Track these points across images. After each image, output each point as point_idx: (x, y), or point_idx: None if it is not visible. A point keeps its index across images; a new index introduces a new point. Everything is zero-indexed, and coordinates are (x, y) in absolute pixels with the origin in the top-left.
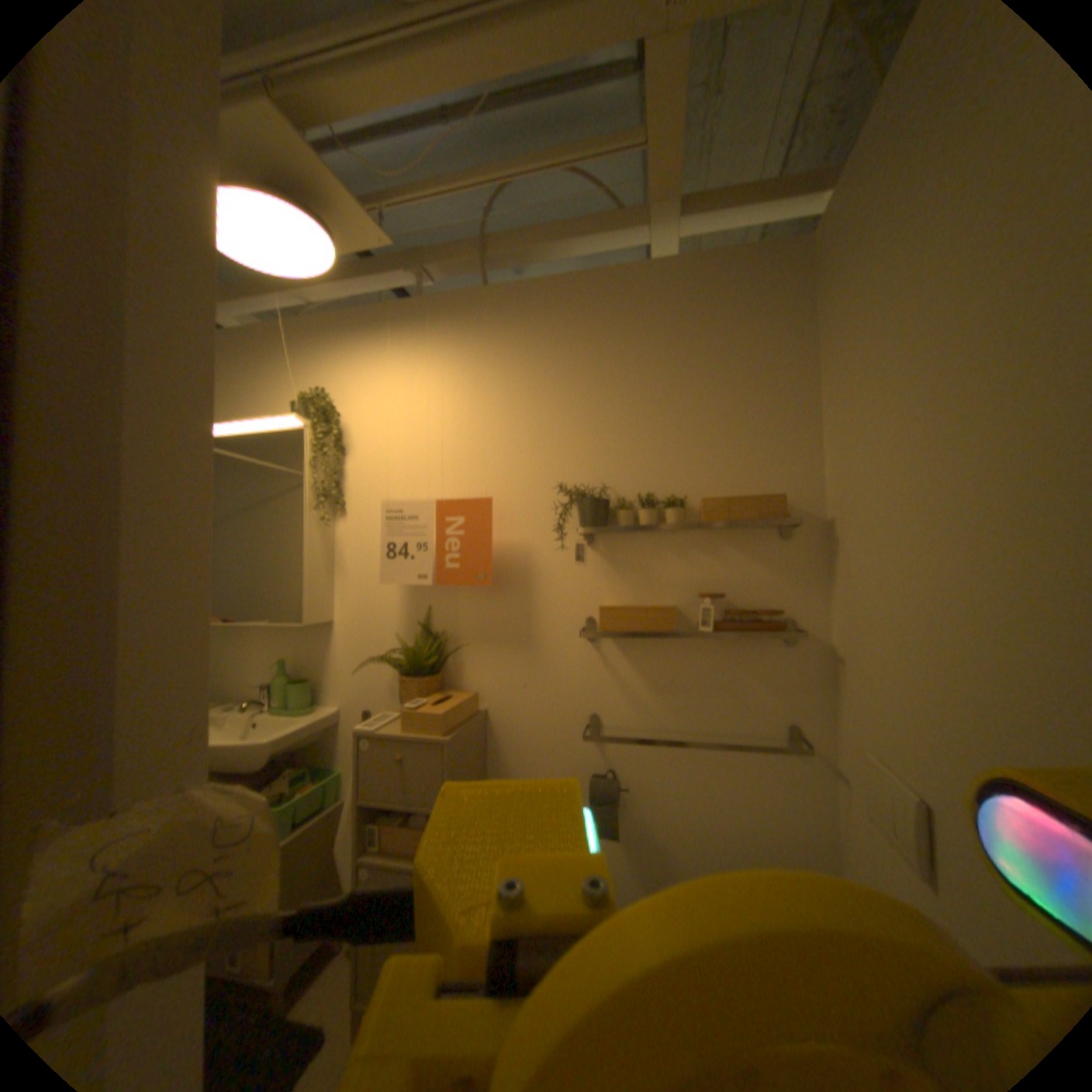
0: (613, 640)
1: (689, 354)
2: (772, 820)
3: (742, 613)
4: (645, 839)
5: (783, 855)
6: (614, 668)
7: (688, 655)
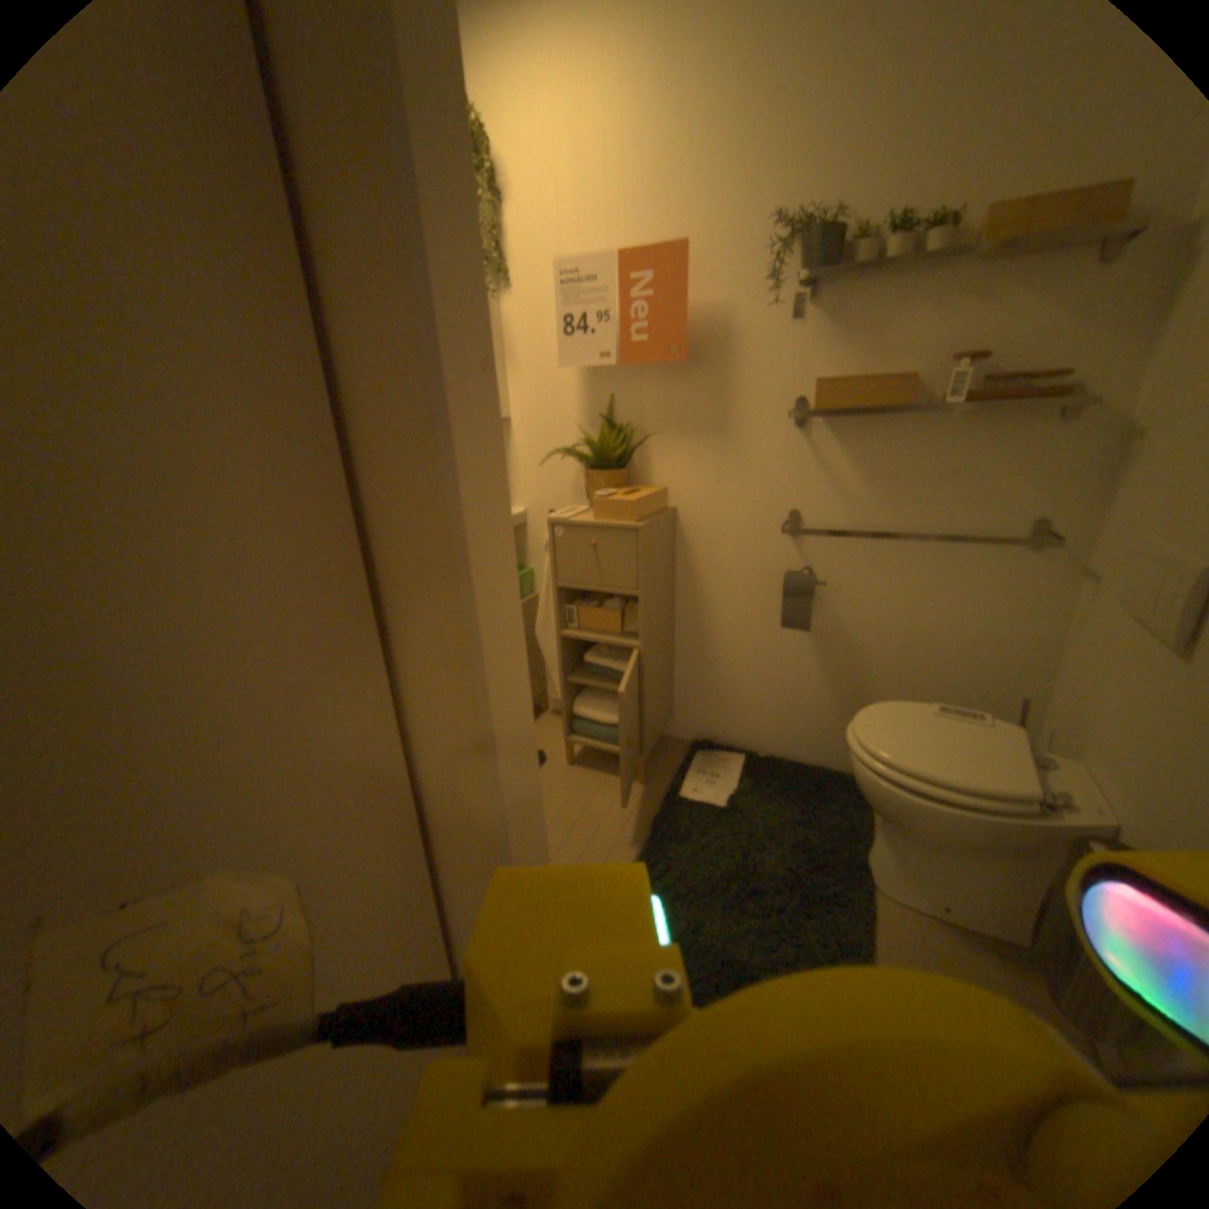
0: (830, 424)
1: None
2: (989, 619)
3: (1013, 375)
4: (839, 633)
5: (993, 652)
6: (826, 457)
7: (923, 438)
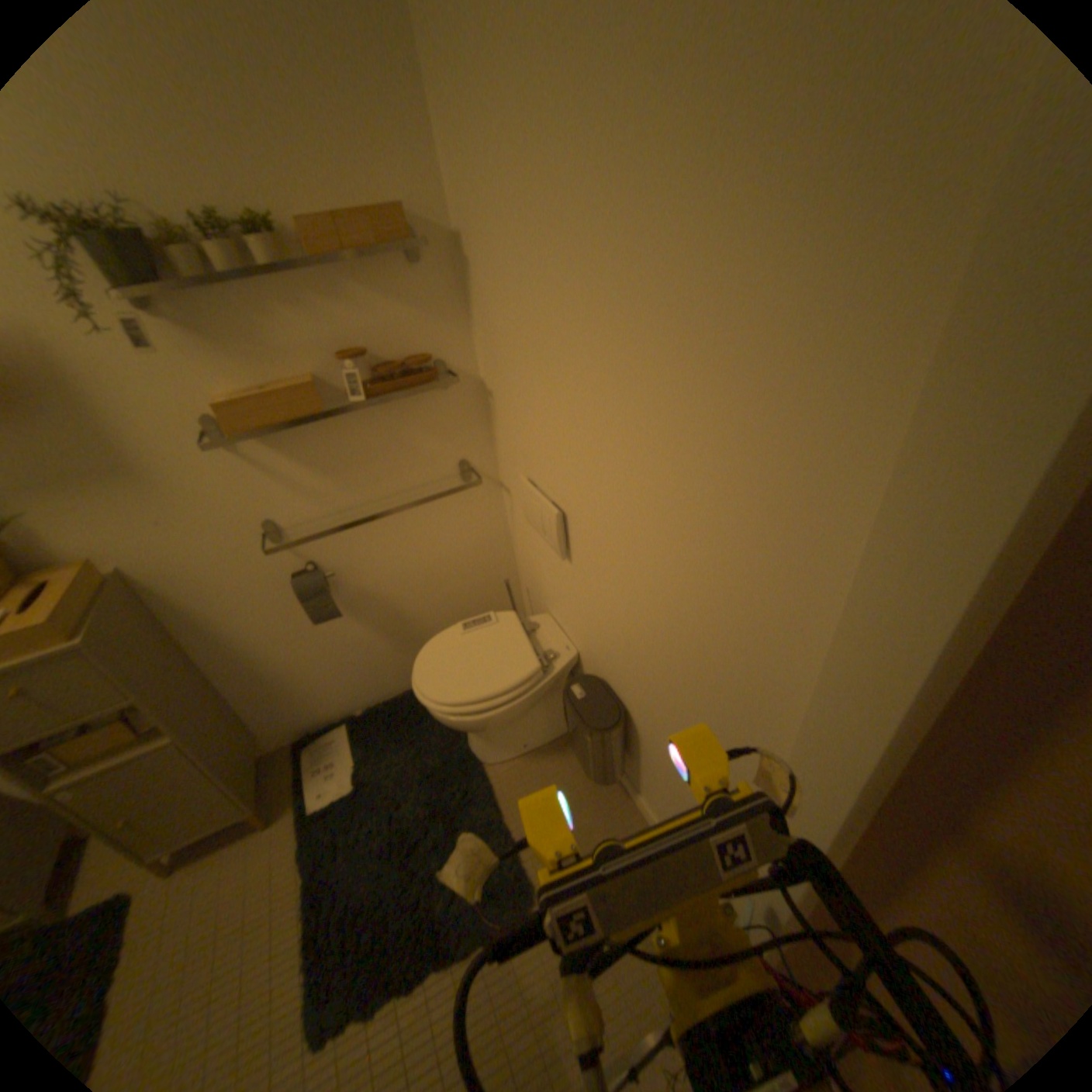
0: (250, 438)
1: None
2: (459, 540)
3: (389, 373)
4: (363, 599)
5: (472, 559)
6: (266, 469)
7: (345, 430)
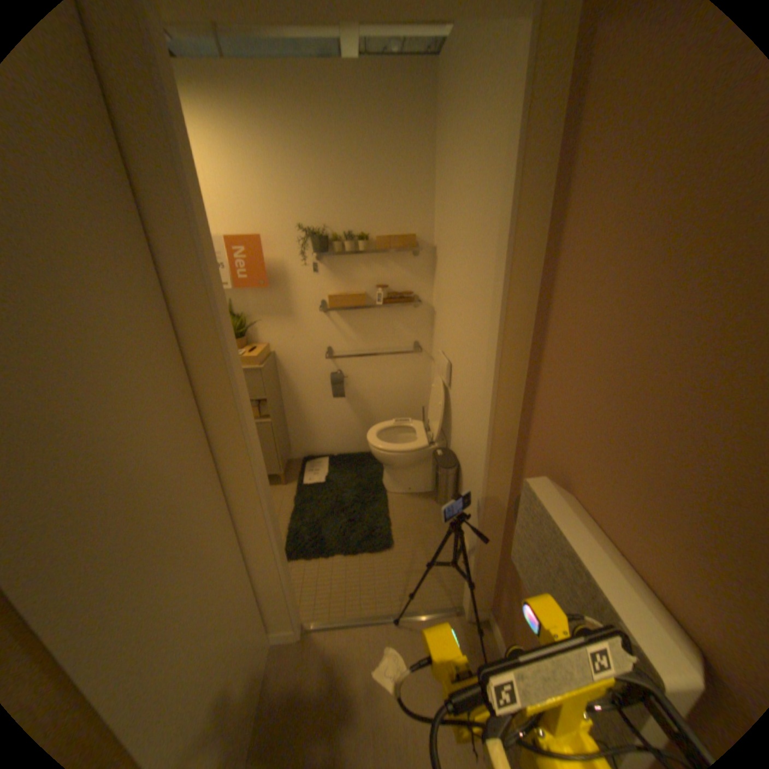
0: (336, 312)
1: (368, 142)
2: (406, 381)
3: (395, 296)
4: (356, 396)
5: (409, 392)
6: (337, 326)
7: (371, 317)
